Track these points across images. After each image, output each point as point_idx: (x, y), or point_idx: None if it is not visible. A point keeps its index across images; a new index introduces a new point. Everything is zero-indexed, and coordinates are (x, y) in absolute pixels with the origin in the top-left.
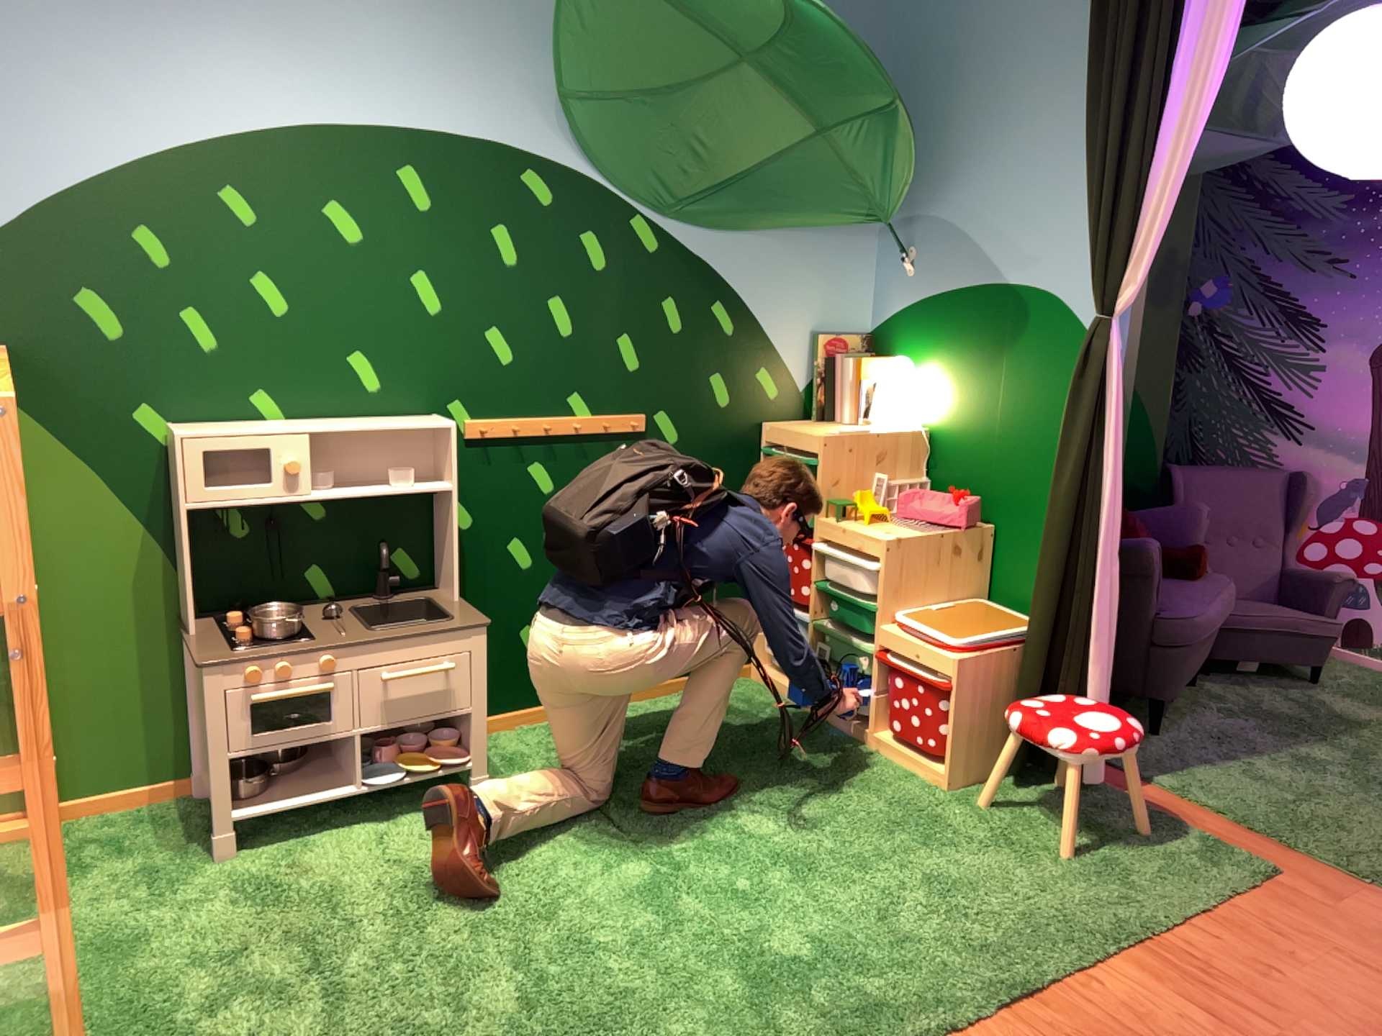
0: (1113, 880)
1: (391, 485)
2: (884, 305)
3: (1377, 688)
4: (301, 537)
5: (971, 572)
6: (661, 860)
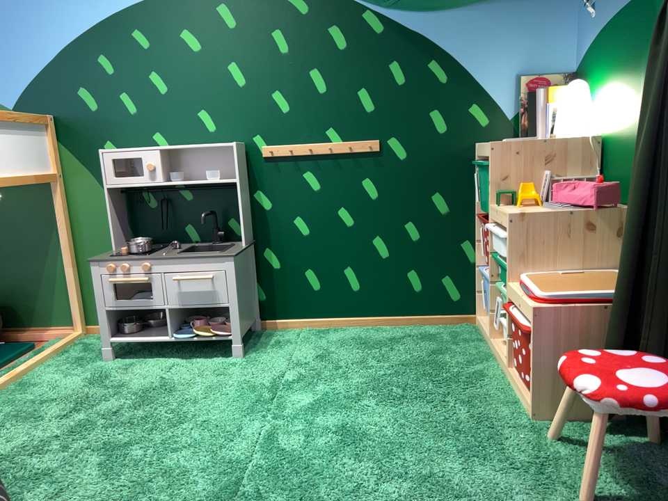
0: None
1: (209, 180)
2: (582, 43)
3: None
4: (177, 208)
5: (617, 249)
6: (270, 417)
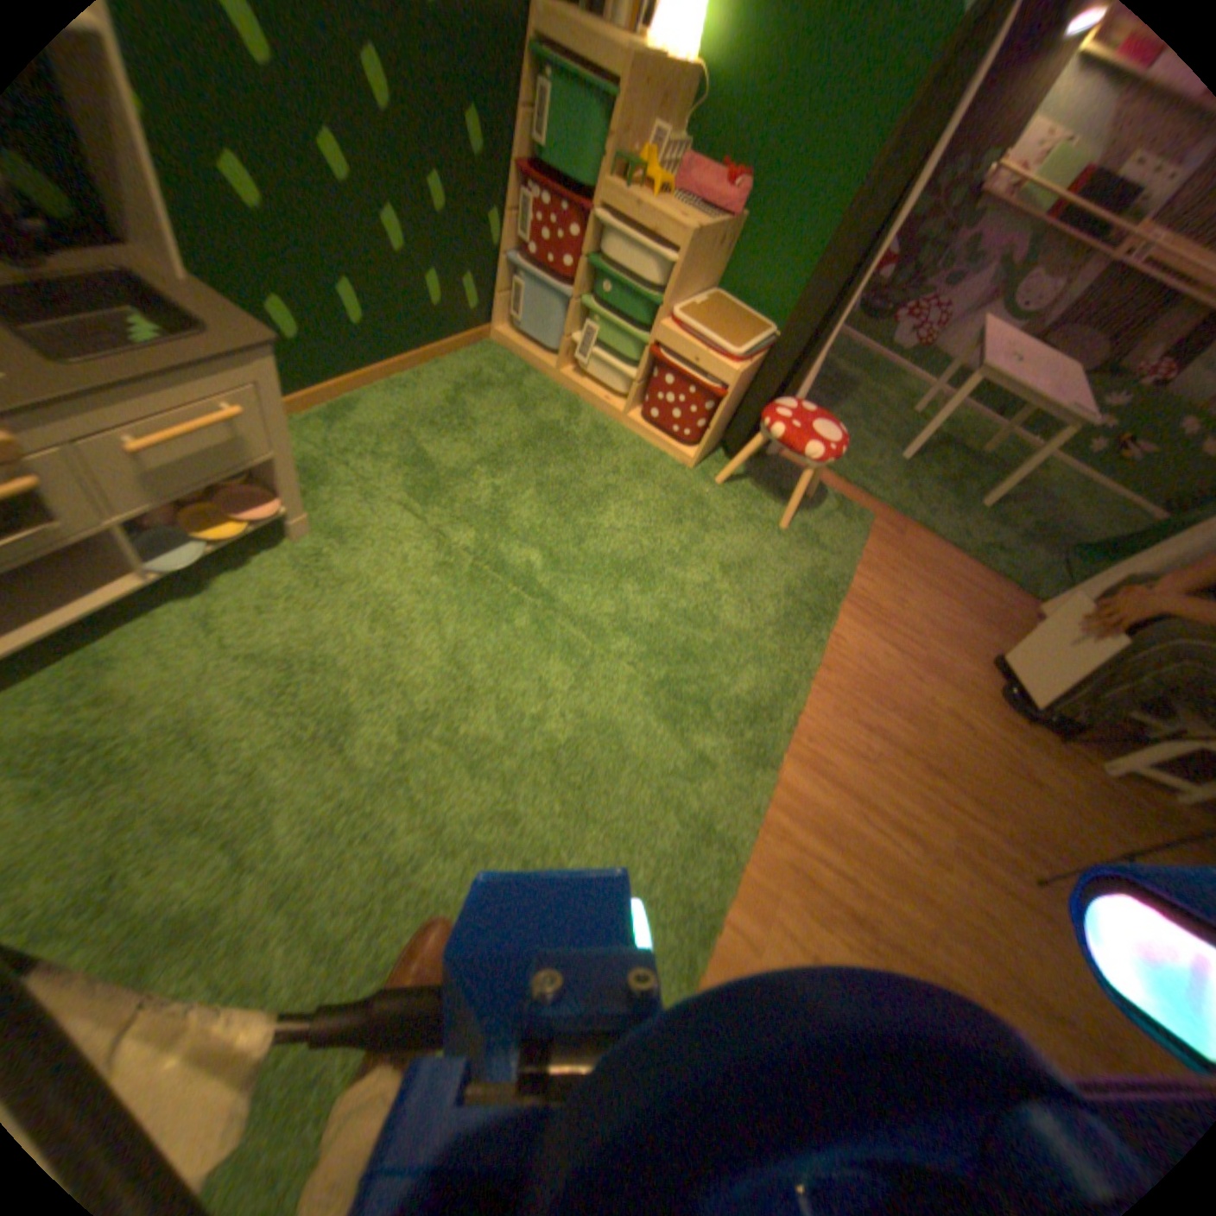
0: (815, 549)
1: None
2: None
3: (852, 353)
4: None
5: (718, 263)
6: (527, 595)
